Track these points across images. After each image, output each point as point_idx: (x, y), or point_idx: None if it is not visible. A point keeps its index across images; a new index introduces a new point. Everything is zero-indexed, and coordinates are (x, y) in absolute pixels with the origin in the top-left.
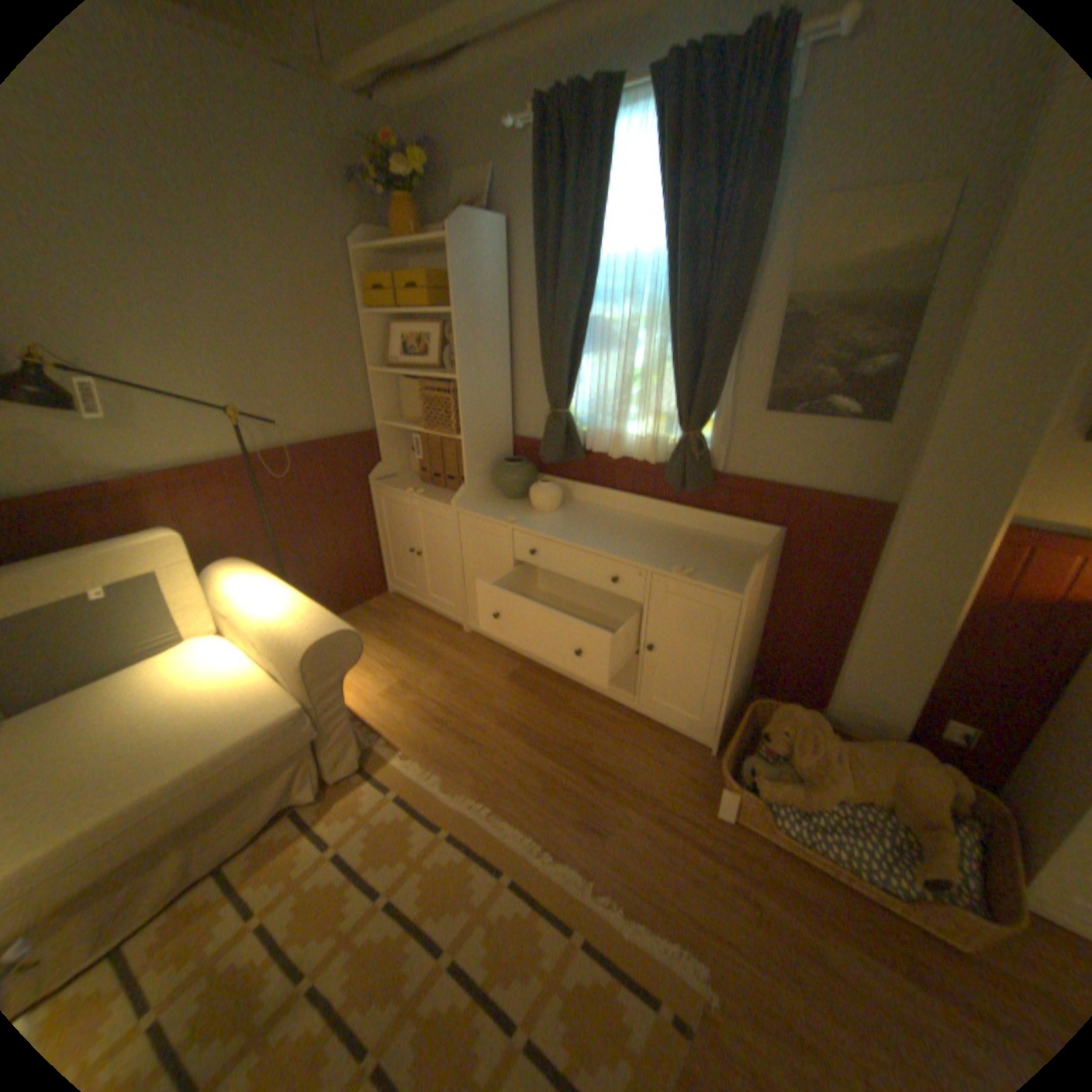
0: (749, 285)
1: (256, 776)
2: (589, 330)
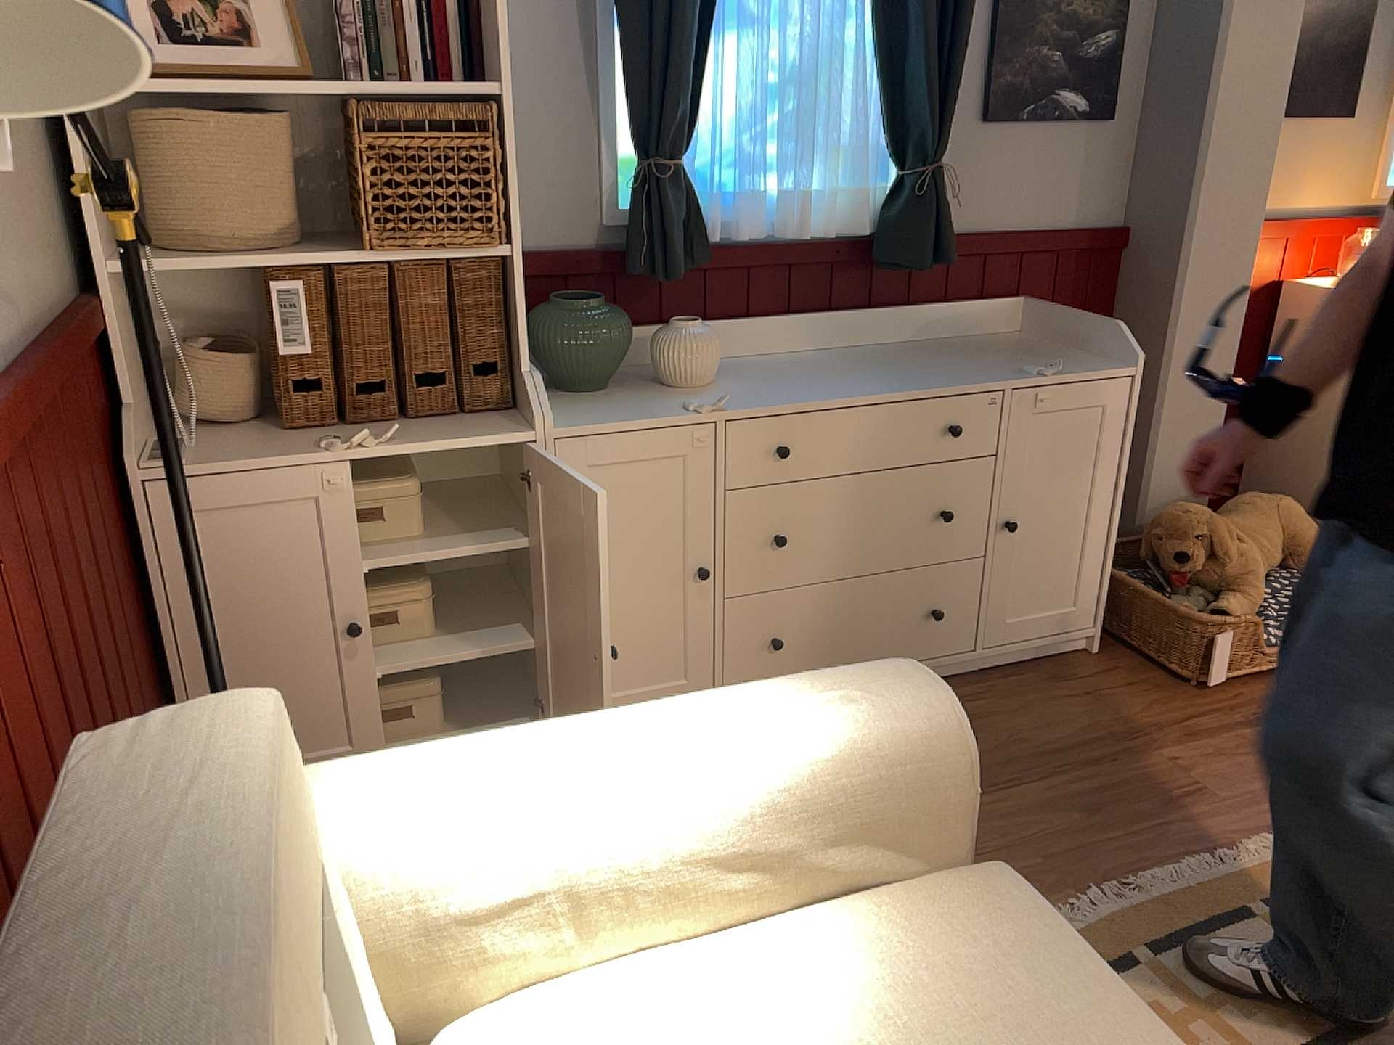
0: None
1: None
2: None
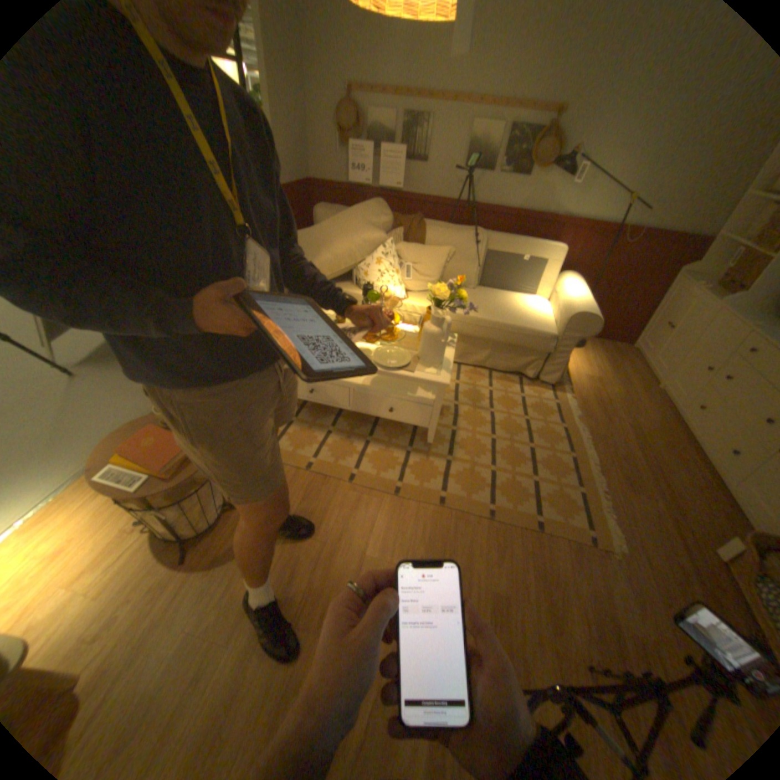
0: None
1: (524, 348)
2: None
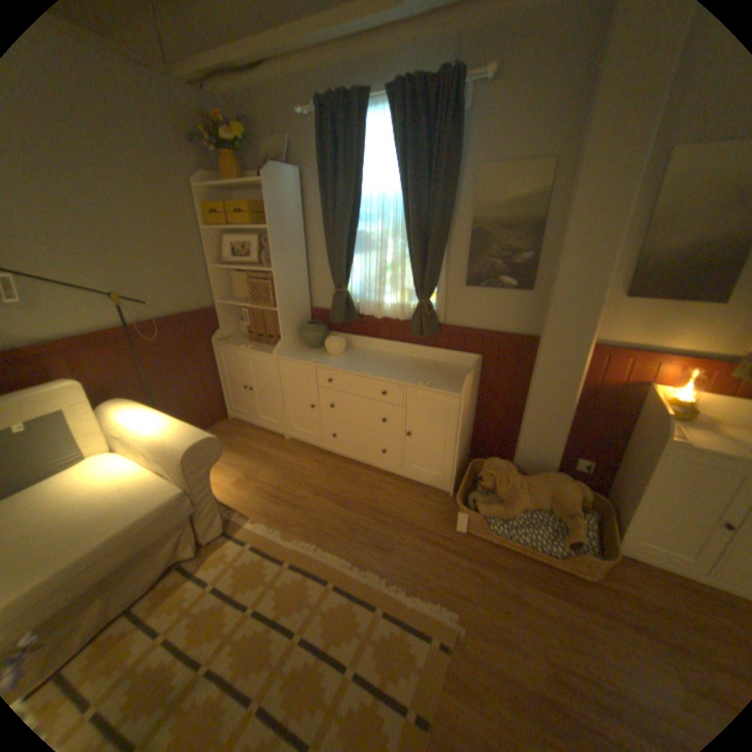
0: (450, 213)
1: (154, 540)
2: (357, 240)
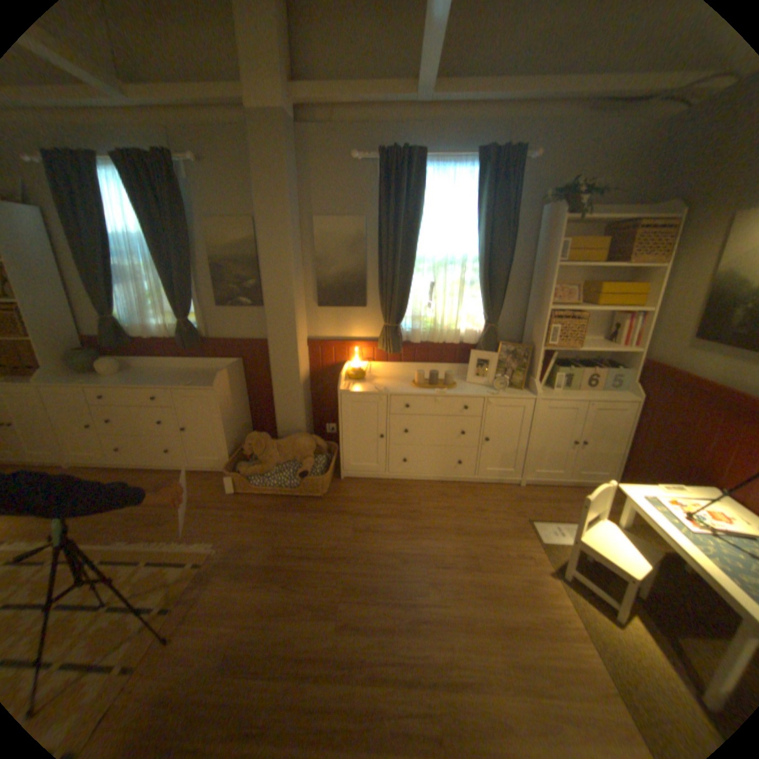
0: (186, 252)
1: None
2: (112, 273)
